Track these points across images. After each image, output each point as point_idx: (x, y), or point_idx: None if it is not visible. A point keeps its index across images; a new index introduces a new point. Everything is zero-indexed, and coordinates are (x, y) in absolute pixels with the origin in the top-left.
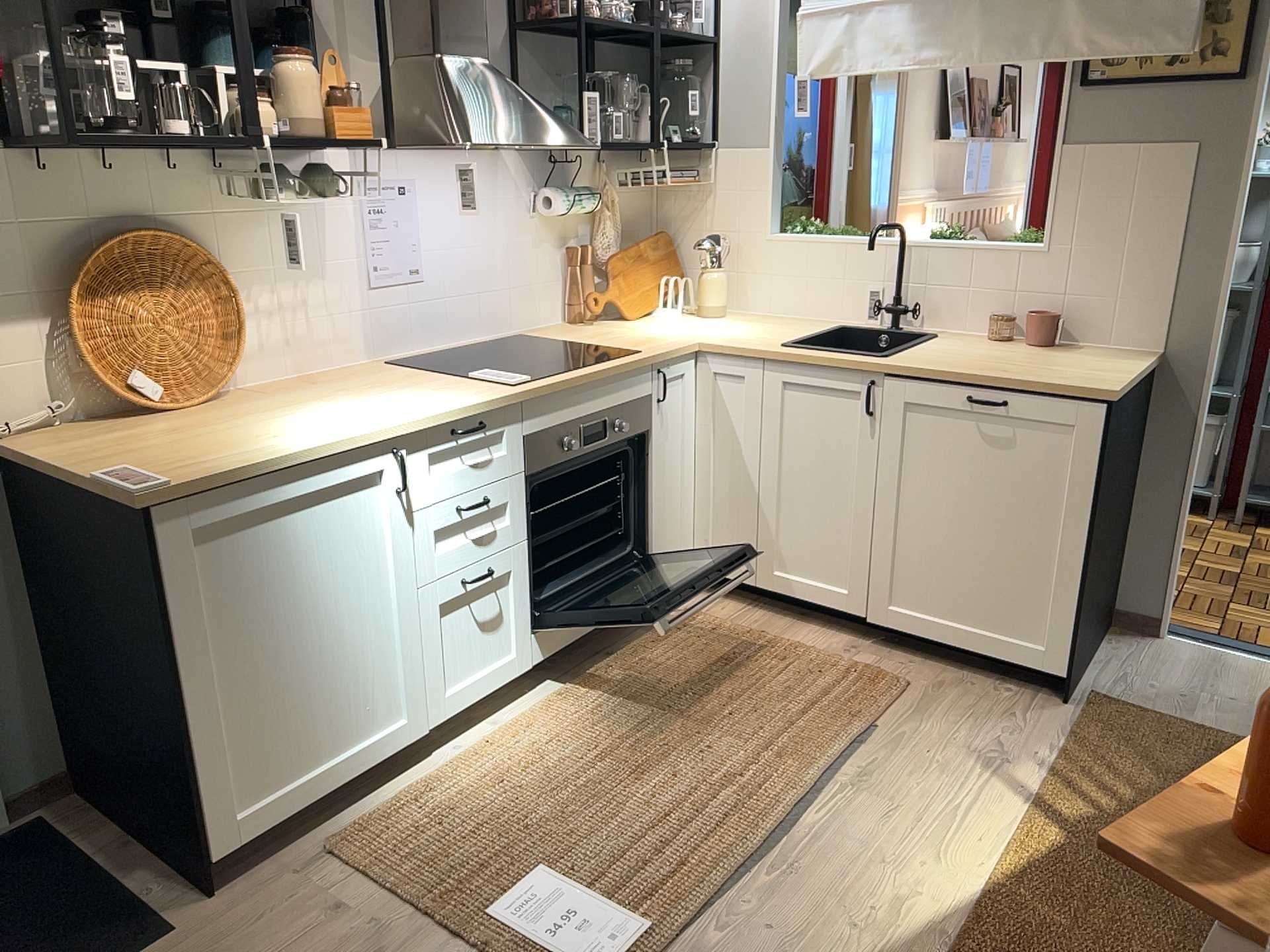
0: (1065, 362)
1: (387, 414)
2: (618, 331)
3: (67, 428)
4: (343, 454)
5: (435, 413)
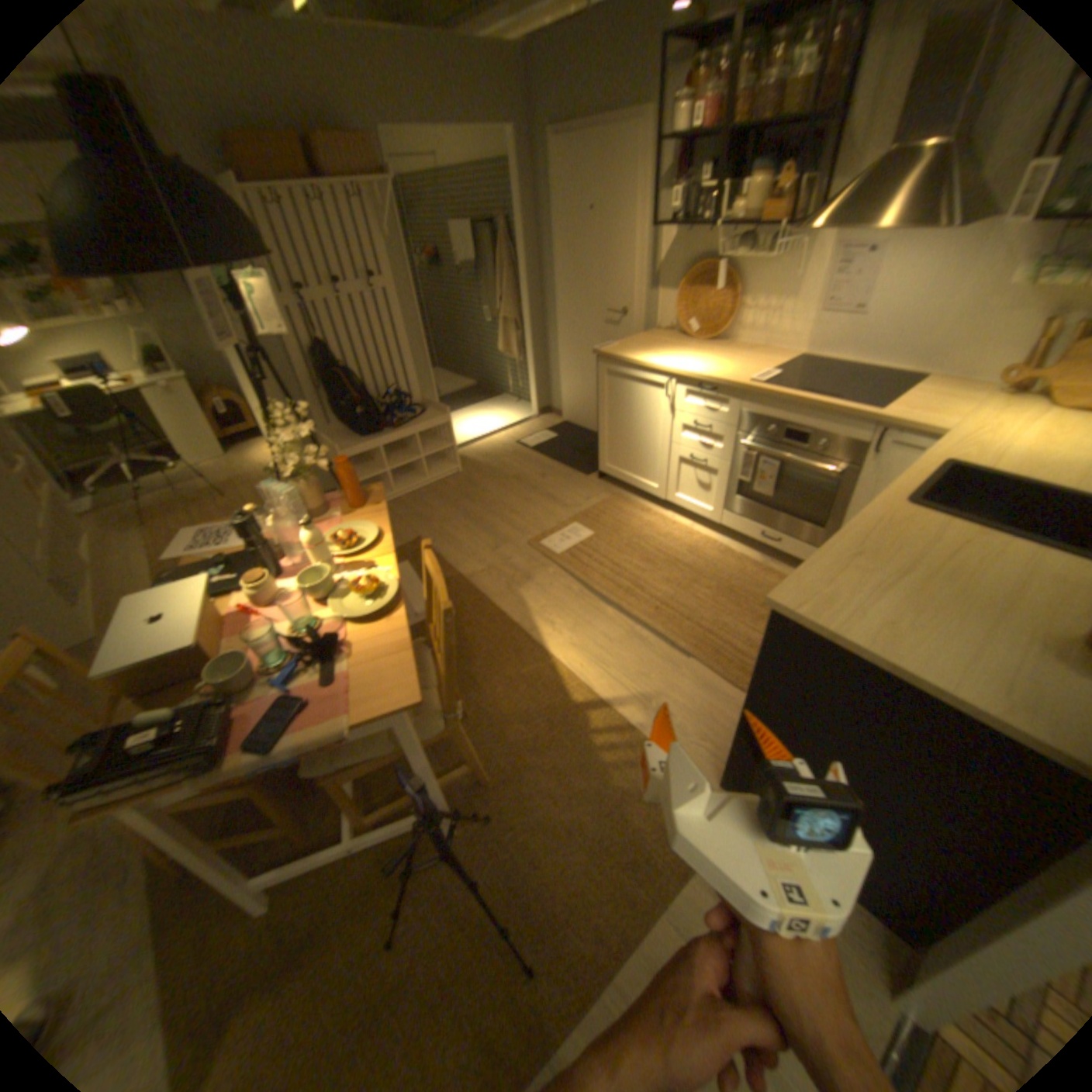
0: (948, 624)
1: (687, 365)
2: (984, 404)
3: (667, 333)
4: (648, 369)
5: (689, 372)
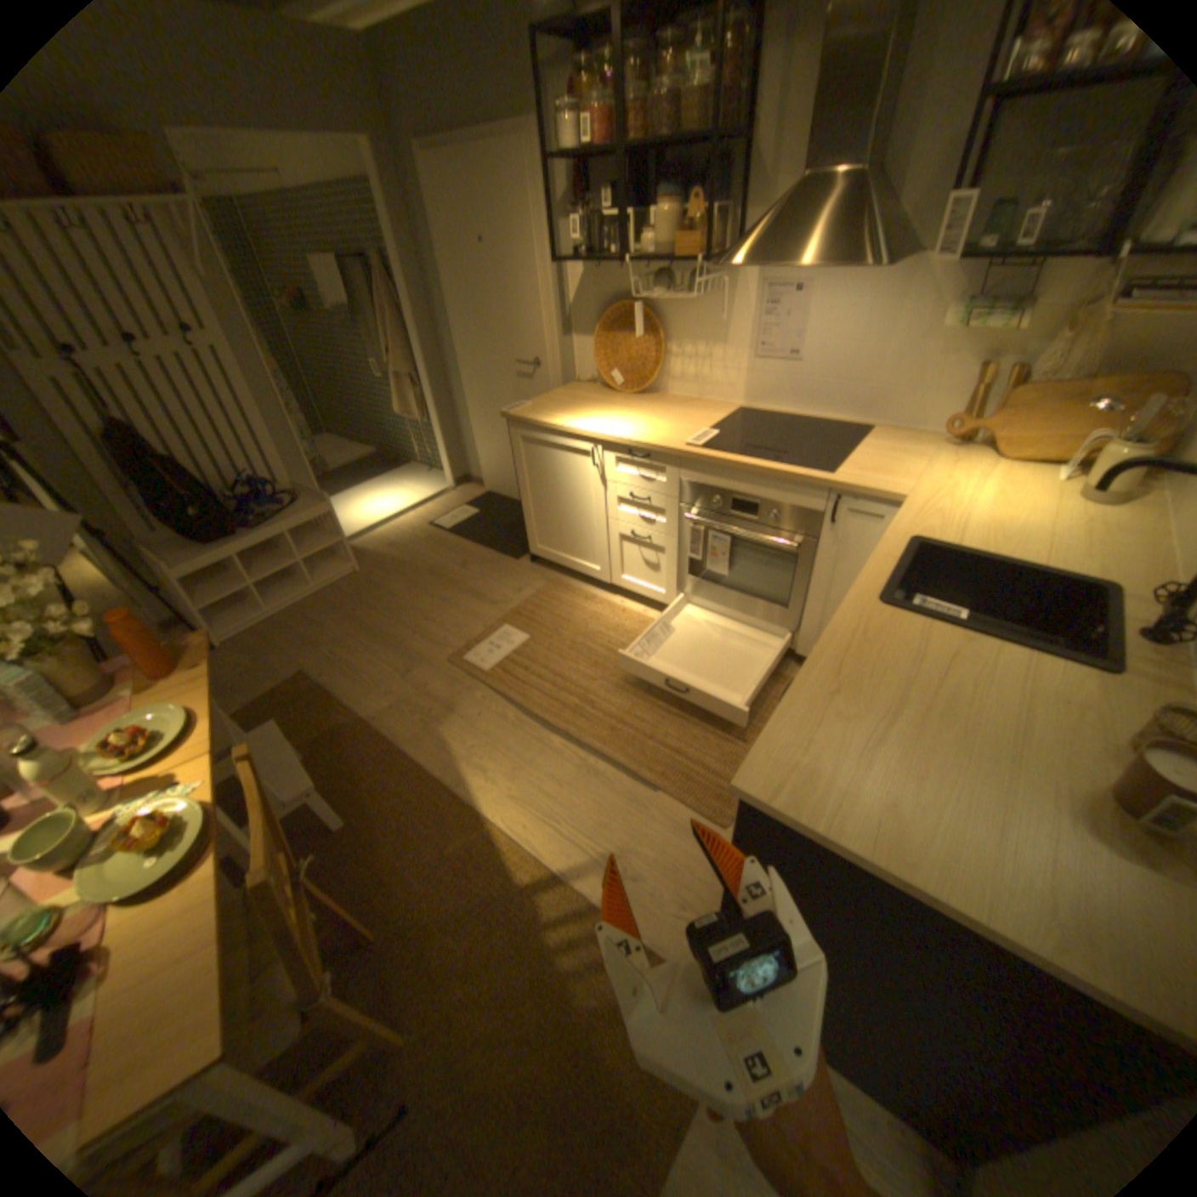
0: (962, 793)
1: (615, 427)
2: (935, 459)
3: (590, 385)
4: (570, 434)
5: (617, 437)
